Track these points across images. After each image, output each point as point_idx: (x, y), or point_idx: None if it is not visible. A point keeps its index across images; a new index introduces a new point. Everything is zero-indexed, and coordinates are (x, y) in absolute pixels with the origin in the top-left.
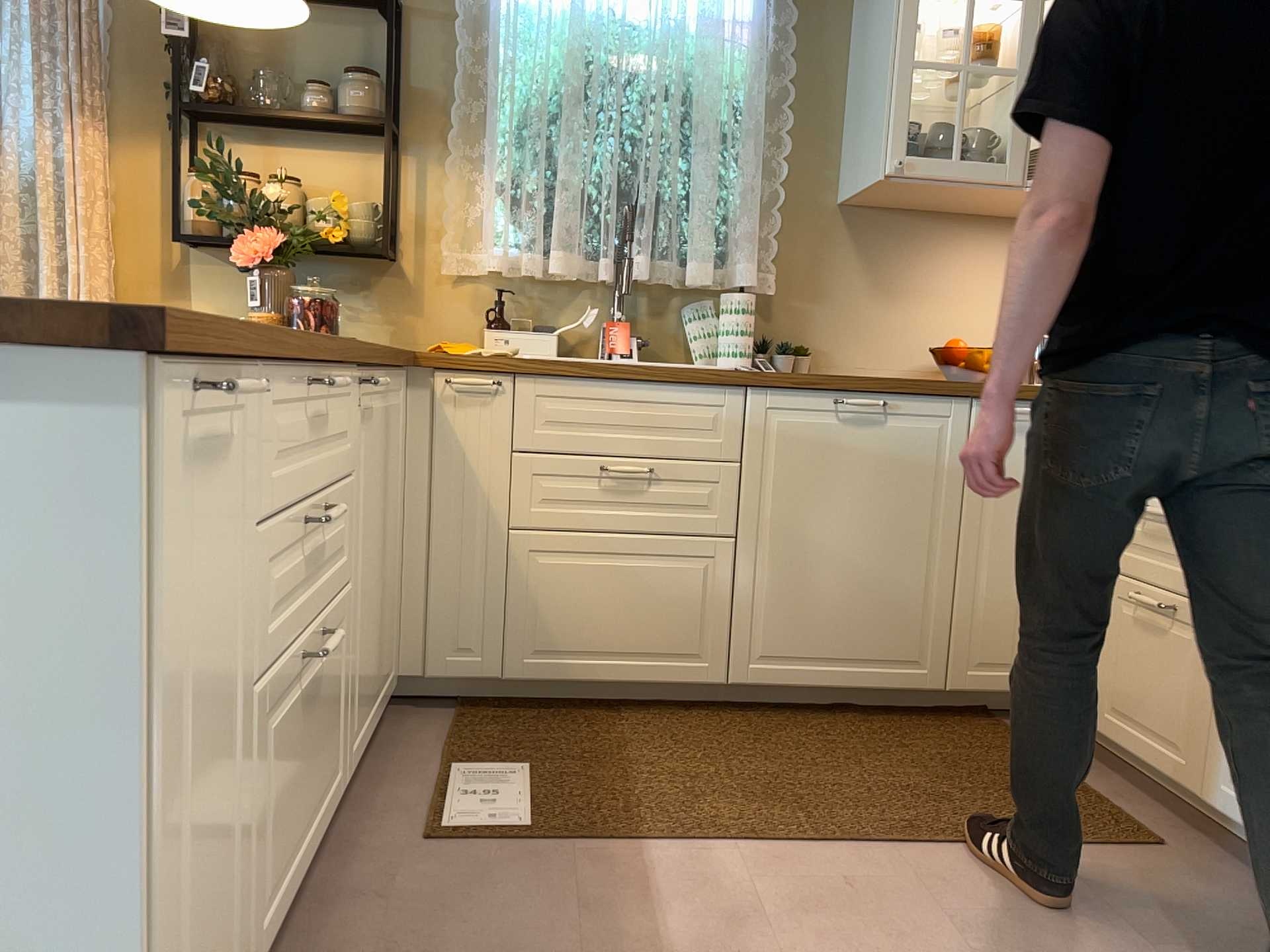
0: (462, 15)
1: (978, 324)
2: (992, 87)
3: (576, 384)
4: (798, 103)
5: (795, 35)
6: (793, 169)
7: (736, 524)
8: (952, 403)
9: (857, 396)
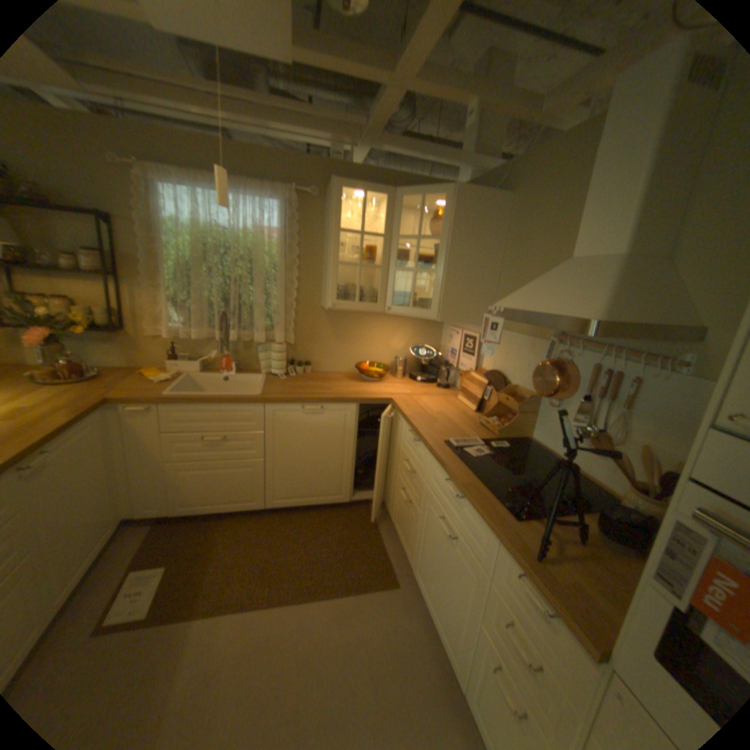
0: (138, 223)
1: (377, 352)
2: (378, 265)
3: (187, 407)
4: (302, 265)
5: (300, 236)
6: (301, 292)
7: (263, 455)
8: (349, 406)
9: (310, 406)
